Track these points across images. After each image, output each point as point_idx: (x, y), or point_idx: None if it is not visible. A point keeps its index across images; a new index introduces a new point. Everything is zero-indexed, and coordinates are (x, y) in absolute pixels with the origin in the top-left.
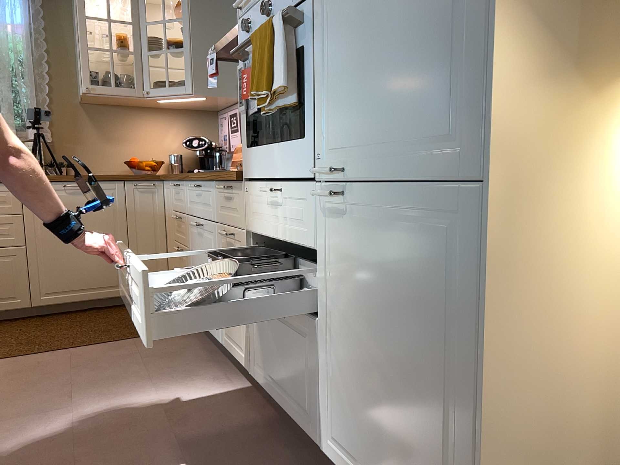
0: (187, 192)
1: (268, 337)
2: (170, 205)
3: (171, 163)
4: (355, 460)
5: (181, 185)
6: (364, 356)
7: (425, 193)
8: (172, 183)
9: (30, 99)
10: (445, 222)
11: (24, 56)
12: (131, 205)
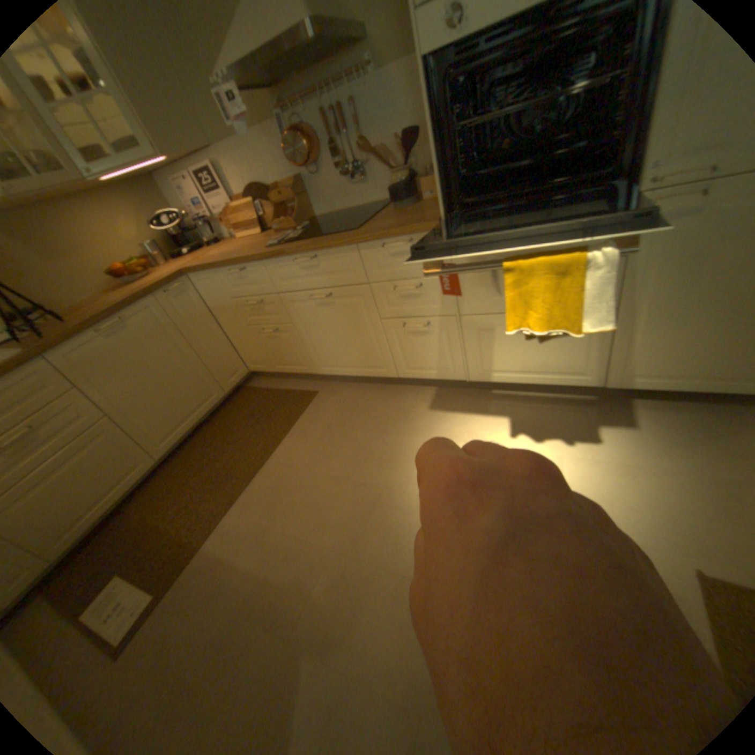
0: (272, 271)
1: (505, 345)
2: (220, 295)
3: (144, 253)
4: (659, 376)
5: (252, 267)
6: (696, 310)
7: None
8: (218, 271)
9: None
10: None
11: None
12: (175, 314)
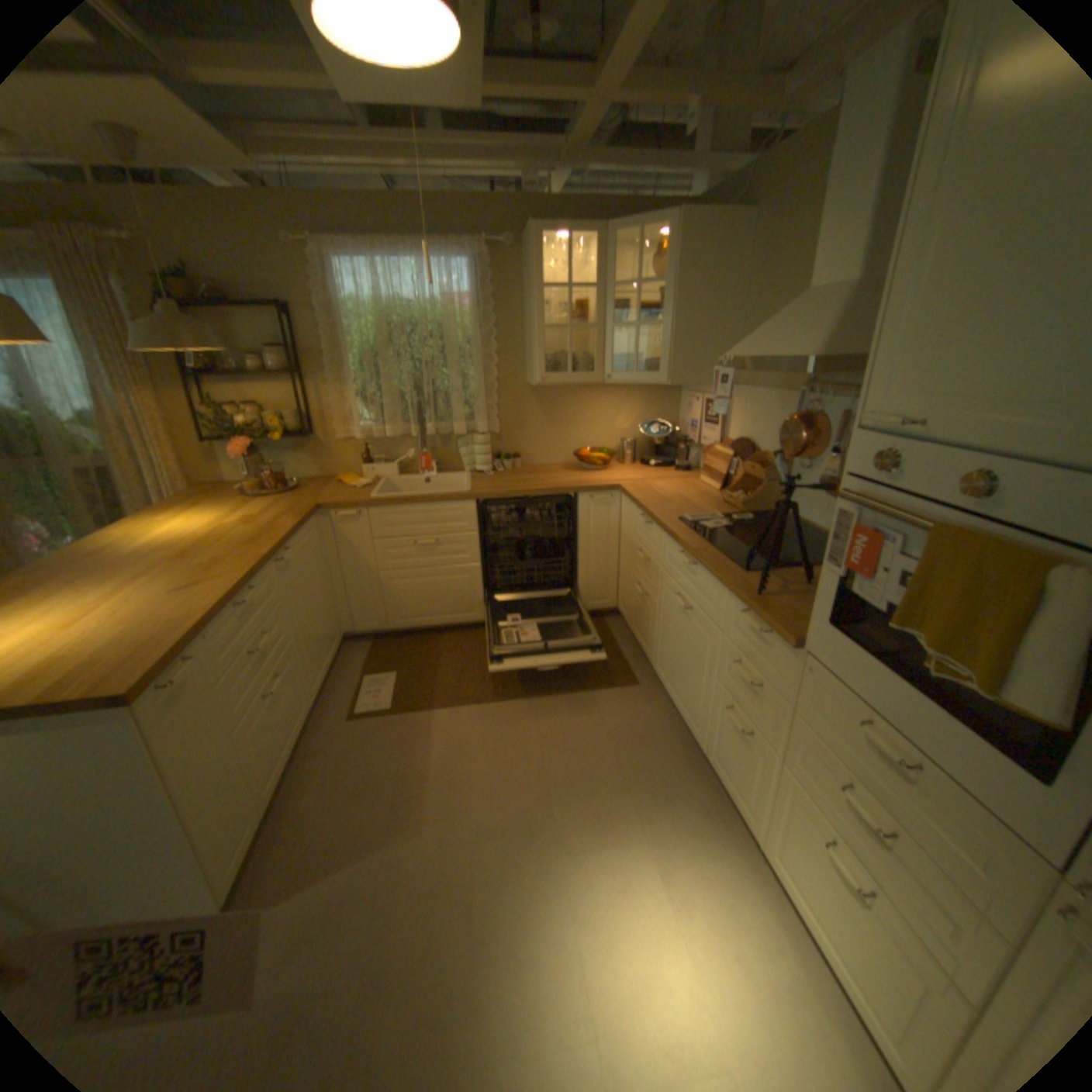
0: (665, 545)
1: (812, 865)
2: (629, 528)
3: (620, 448)
4: None
5: (655, 528)
6: None
7: None
8: (636, 510)
9: (477, 387)
10: None
11: (471, 335)
12: (584, 520)
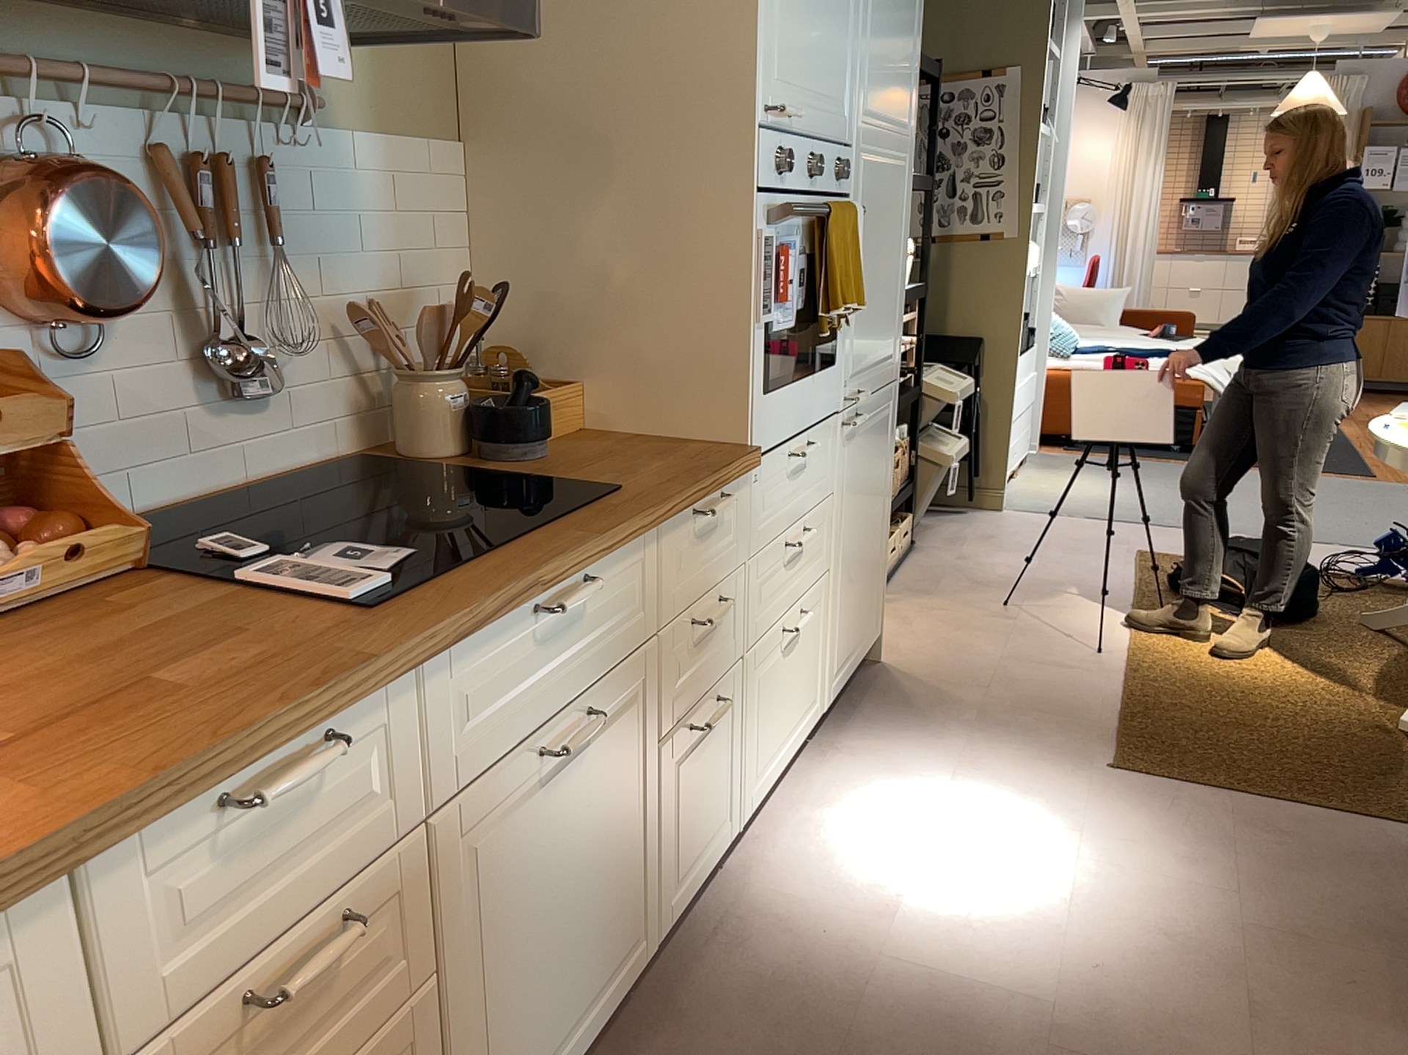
0: (437, 704)
1: (775, 695)
2: None
3: None
4: (845, 660)
5: (355, 721)
6: (856, 552)
7: (883, 393)
8: (100, 873)
9: None
10: (887, 409)
11: None
12: None
